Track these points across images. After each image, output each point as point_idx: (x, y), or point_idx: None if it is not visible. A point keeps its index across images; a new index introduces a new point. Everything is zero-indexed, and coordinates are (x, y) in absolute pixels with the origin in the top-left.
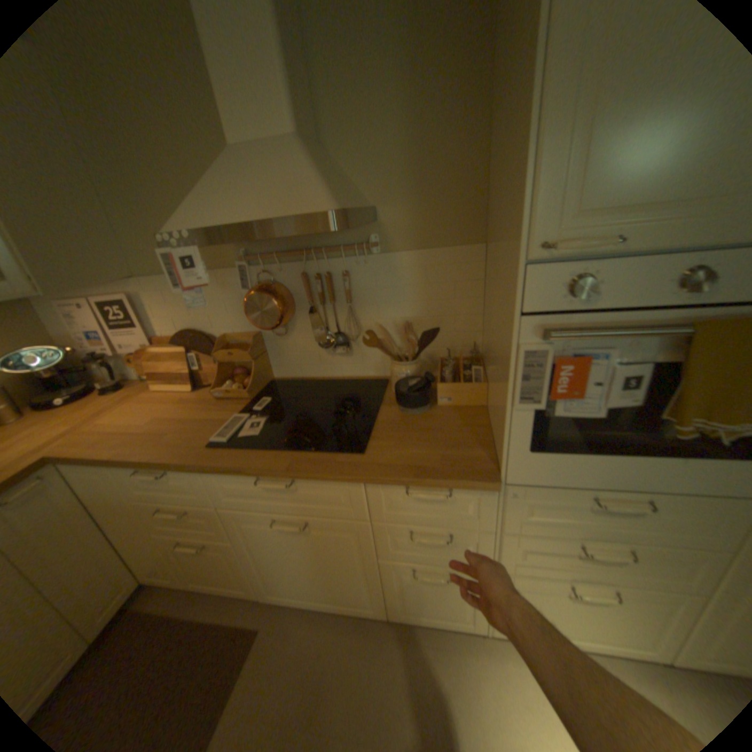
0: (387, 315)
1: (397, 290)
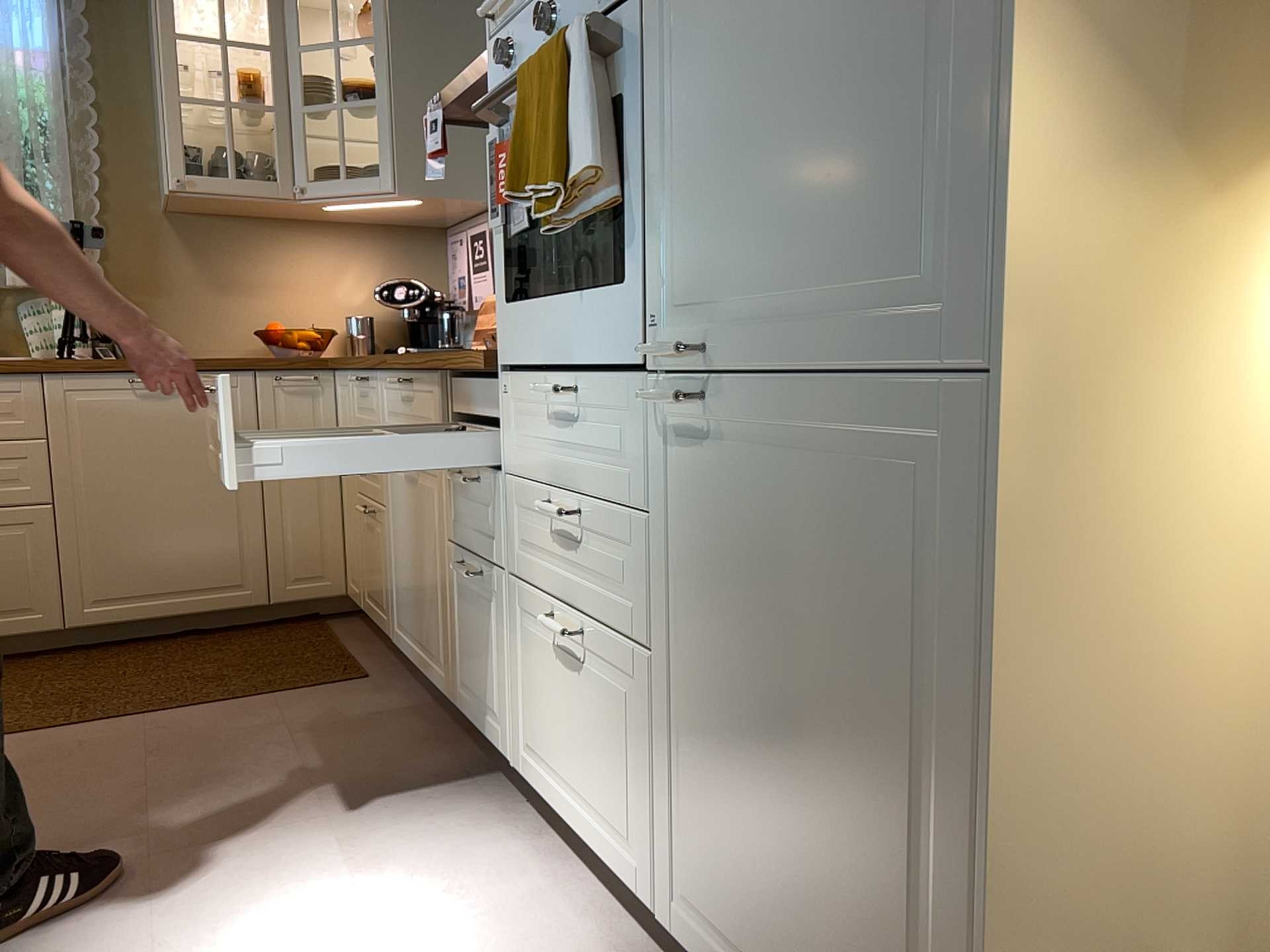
0: None
1: None
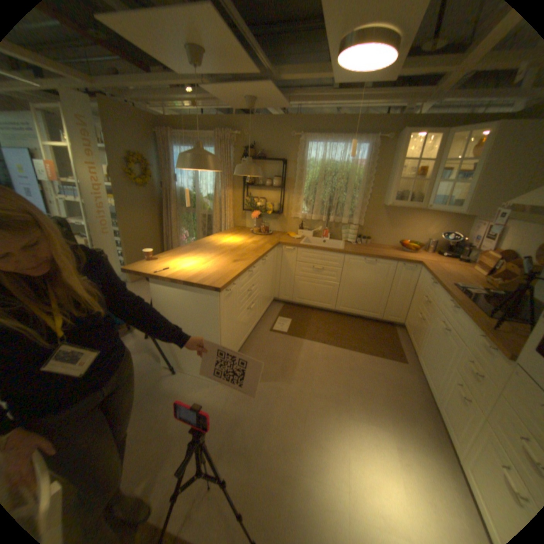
0: None
1: None
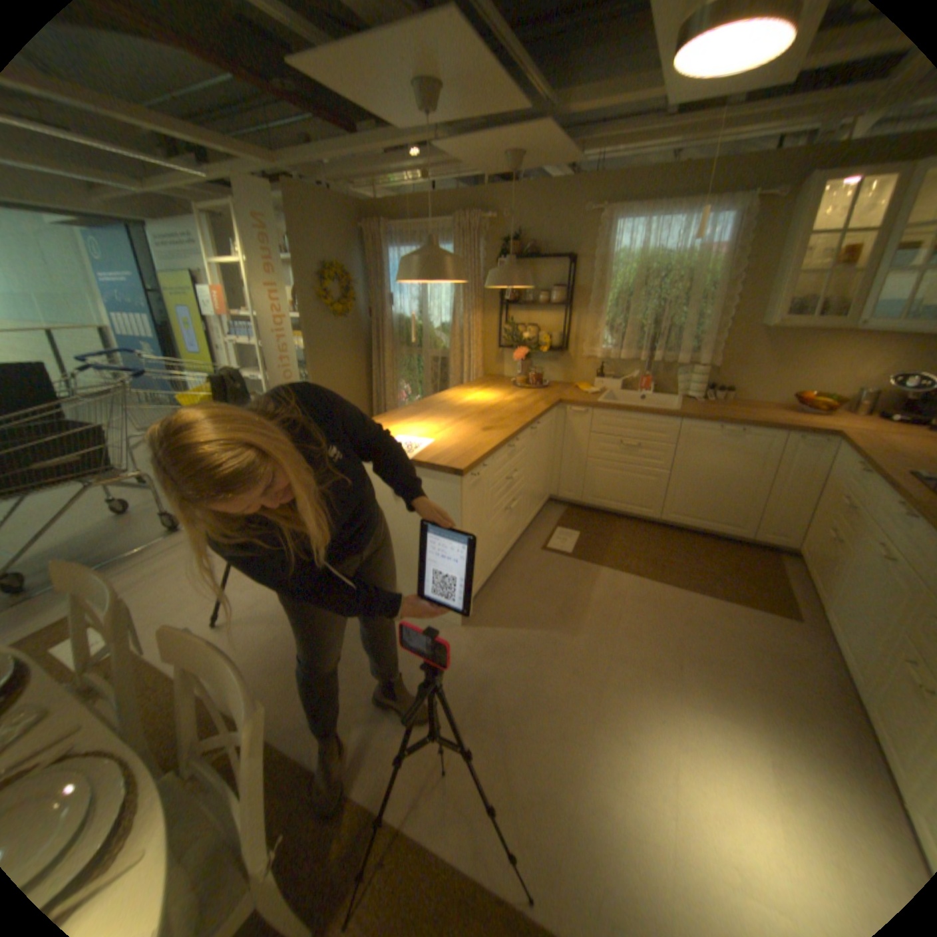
0: None
1: None
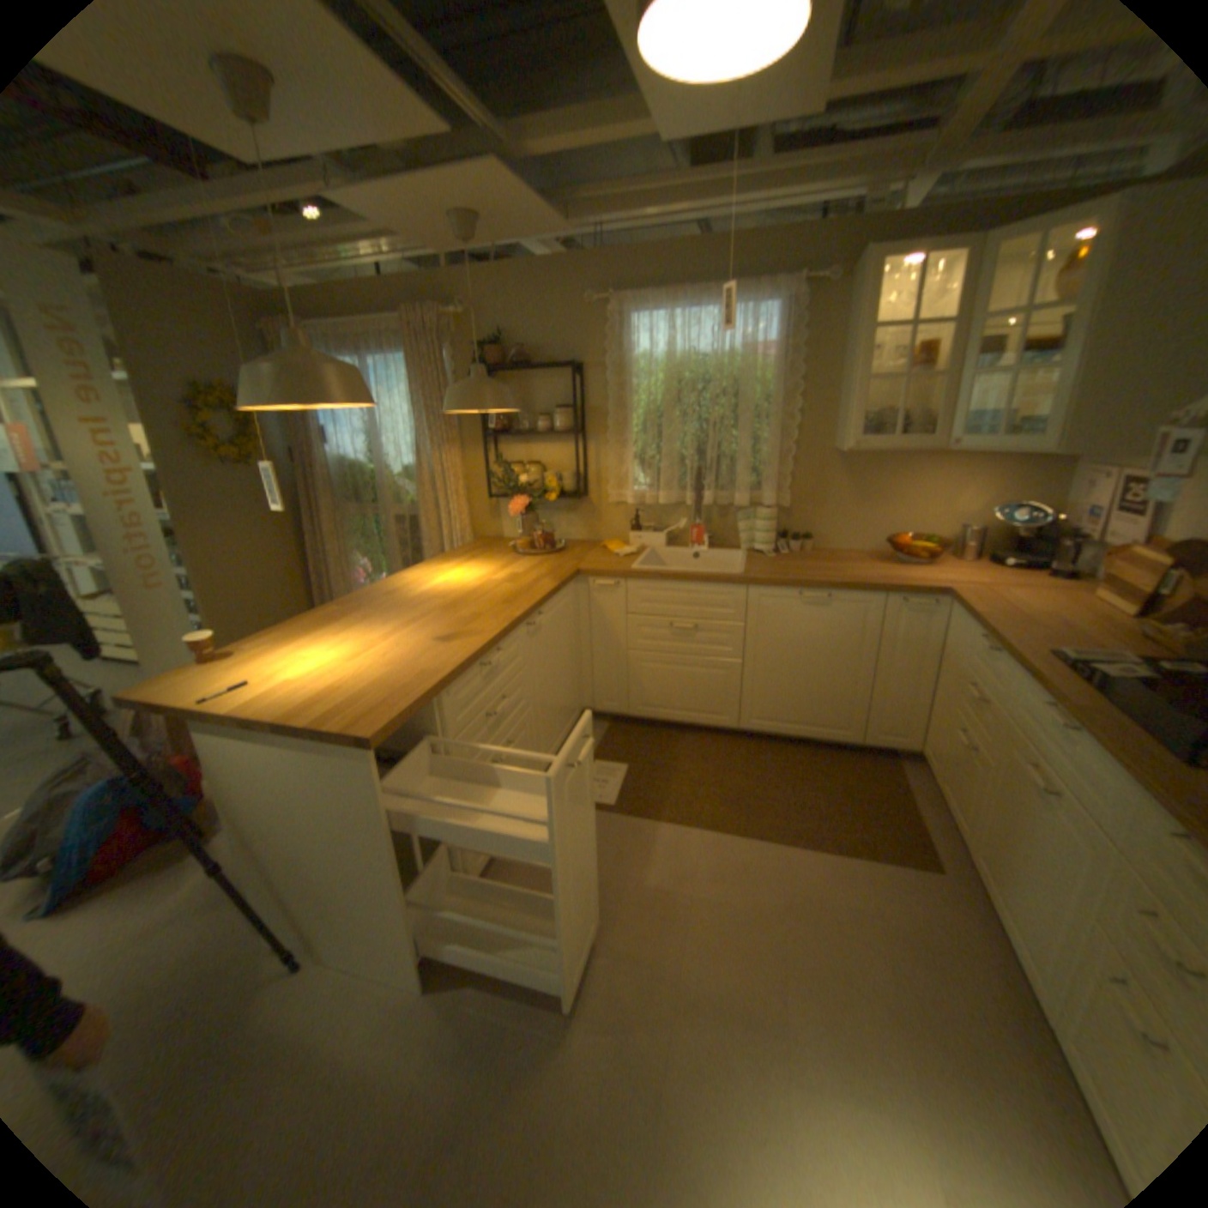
0: None
1: None
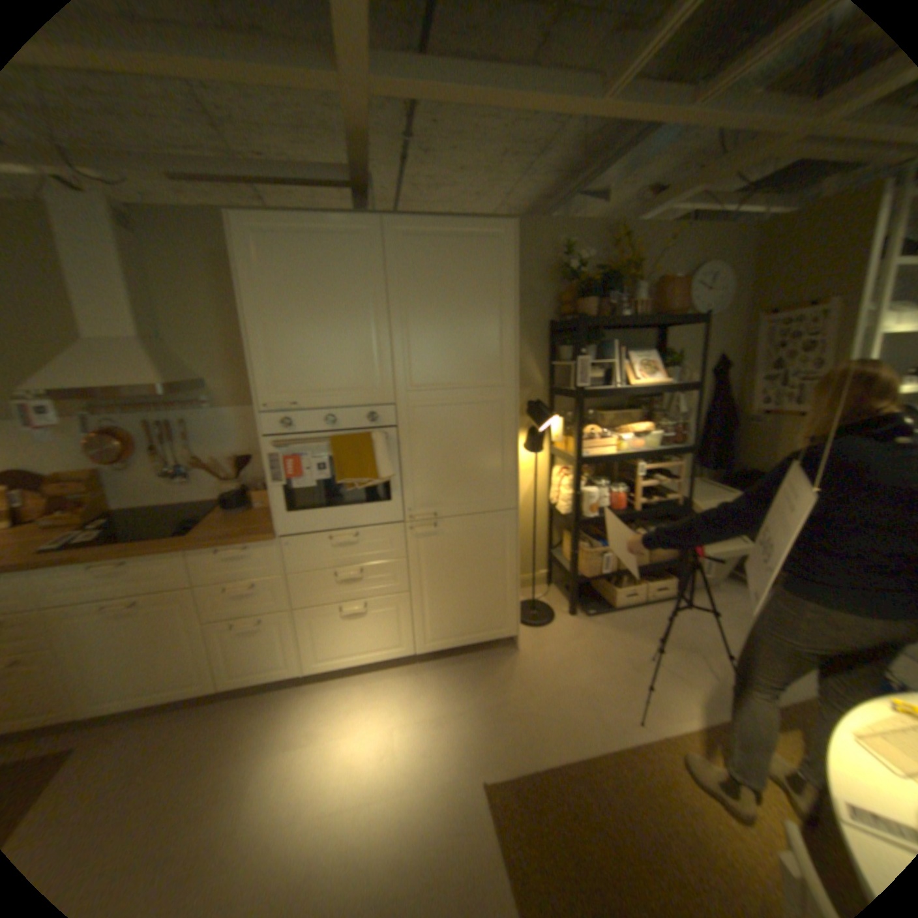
0: (220, 451)
1: (226, 434)
